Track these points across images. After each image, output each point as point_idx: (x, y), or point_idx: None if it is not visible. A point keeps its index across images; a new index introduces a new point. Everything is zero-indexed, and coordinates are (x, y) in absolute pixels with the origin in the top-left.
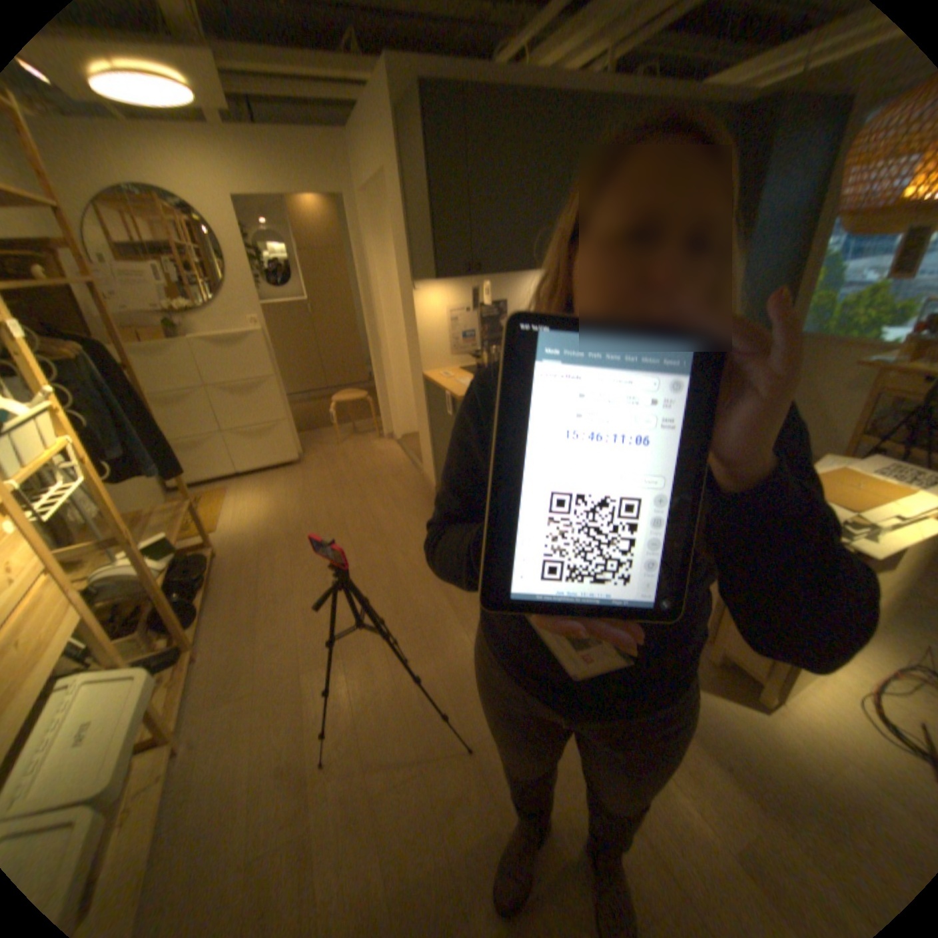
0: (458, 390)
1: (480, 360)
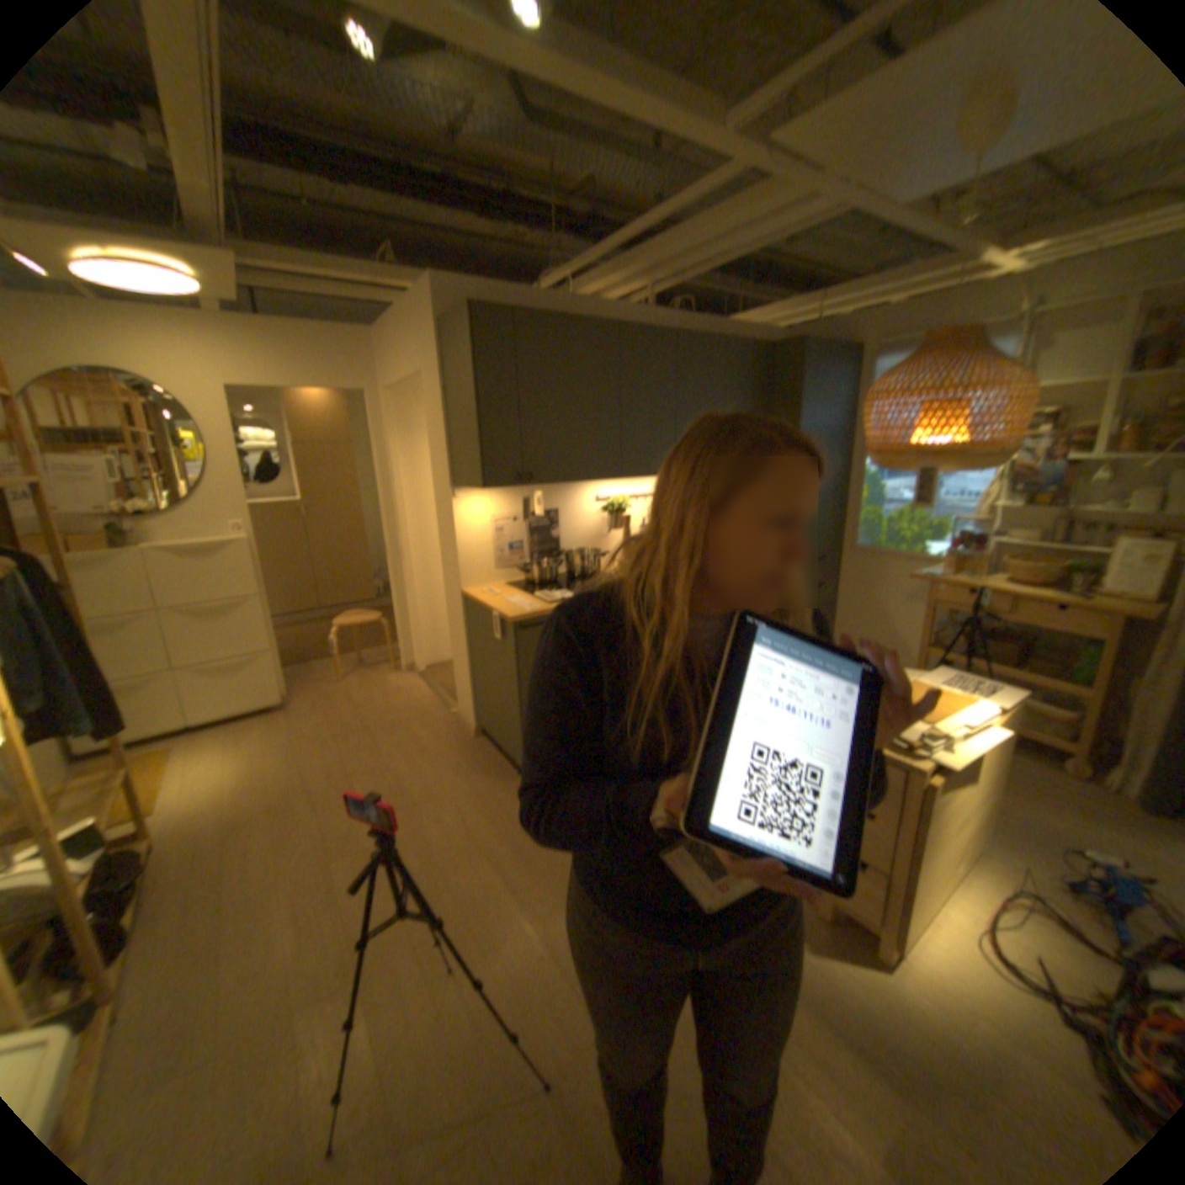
0: (509, 609)
1: (531, 574)
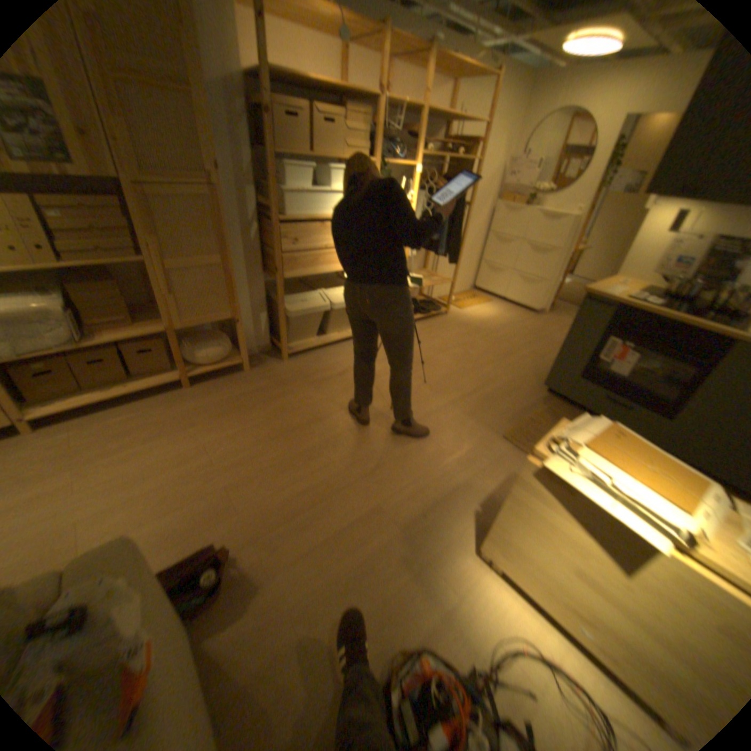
0: (597, 286)
1: (670, 285)
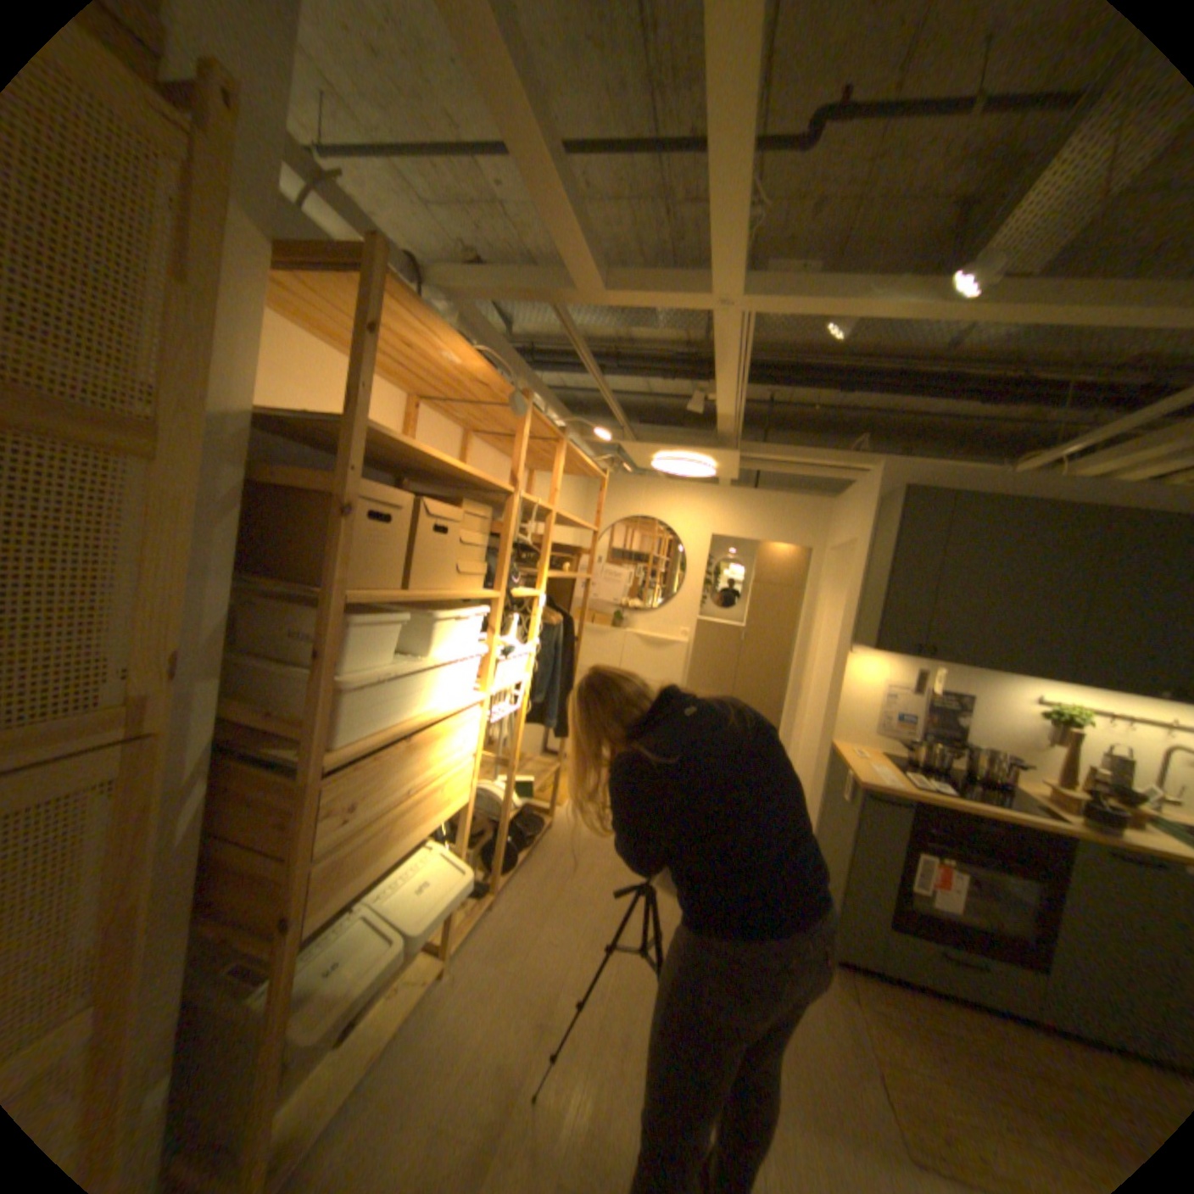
0: (866, 776)
1: (915, 755)
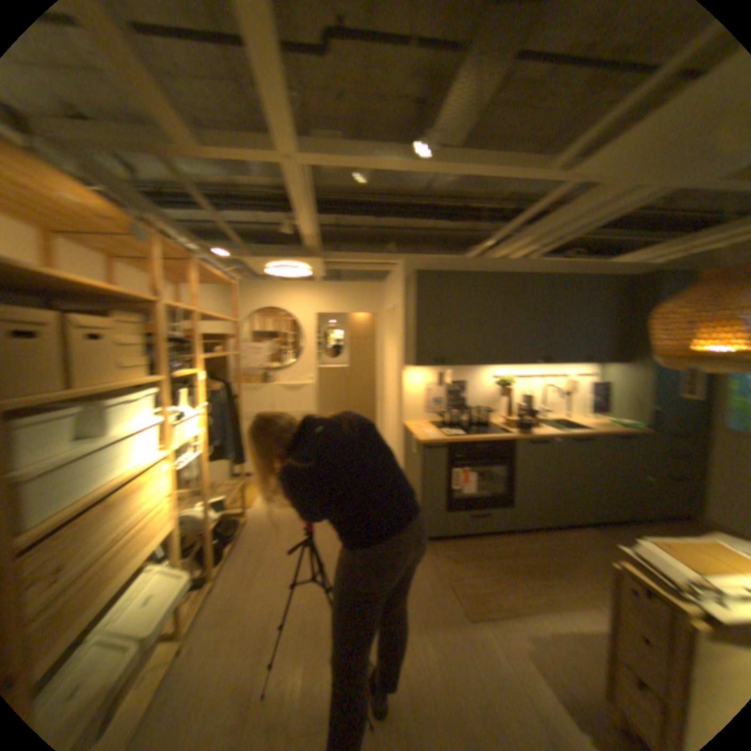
0: (420, 436)
1: (442, 418)
